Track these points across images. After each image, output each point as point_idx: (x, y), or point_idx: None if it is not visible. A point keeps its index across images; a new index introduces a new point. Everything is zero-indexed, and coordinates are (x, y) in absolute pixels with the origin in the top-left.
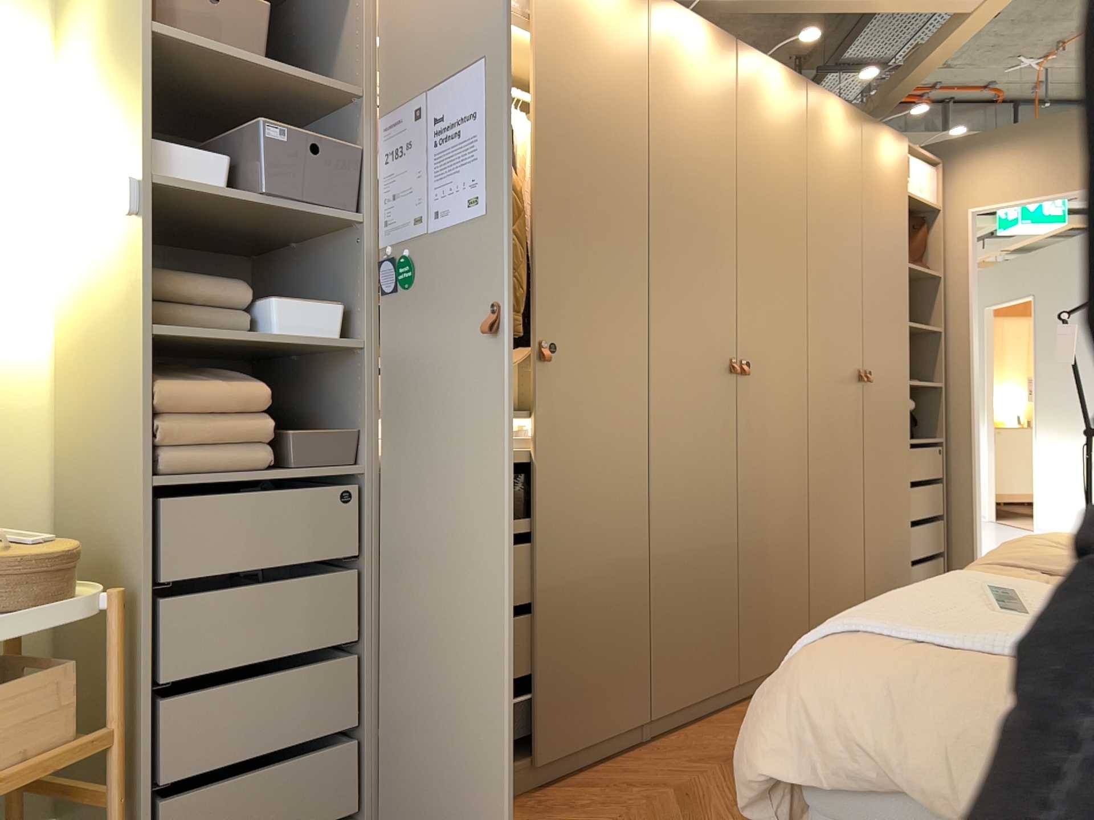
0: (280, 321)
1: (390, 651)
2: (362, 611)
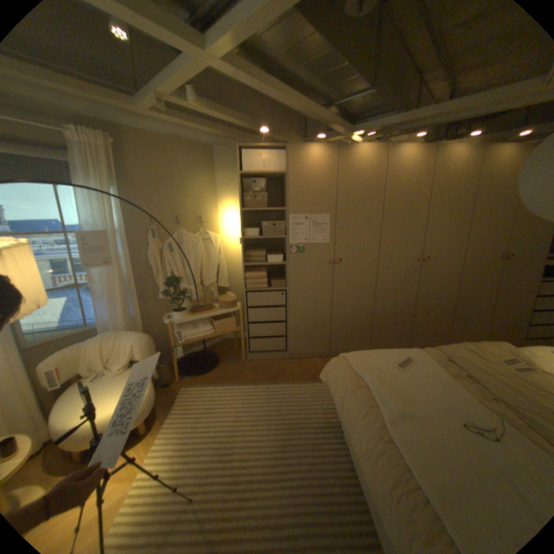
0: (271, 259)
1: (294, 323)
2: (288, 315)
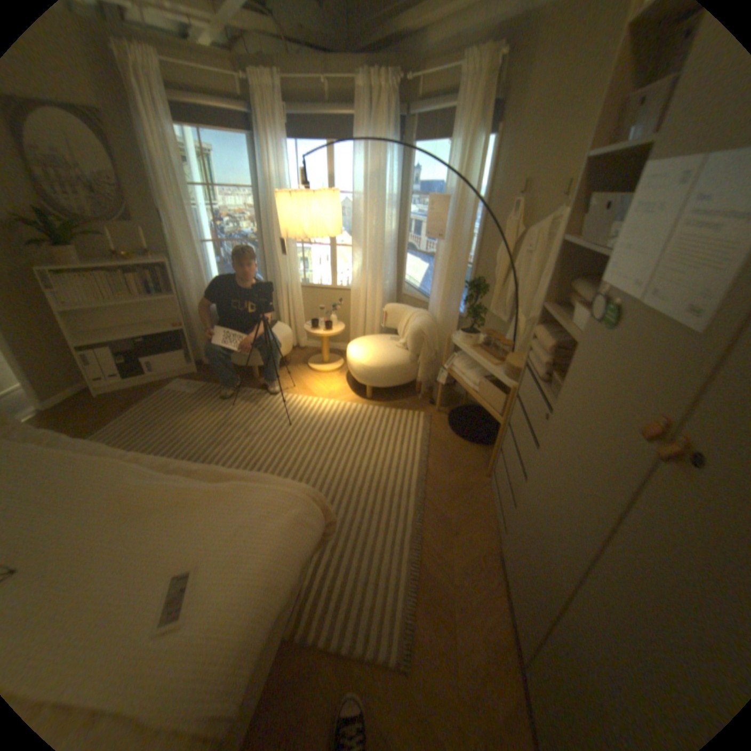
0: (577, 317)
1: (526, 503)
2: (531, 475)
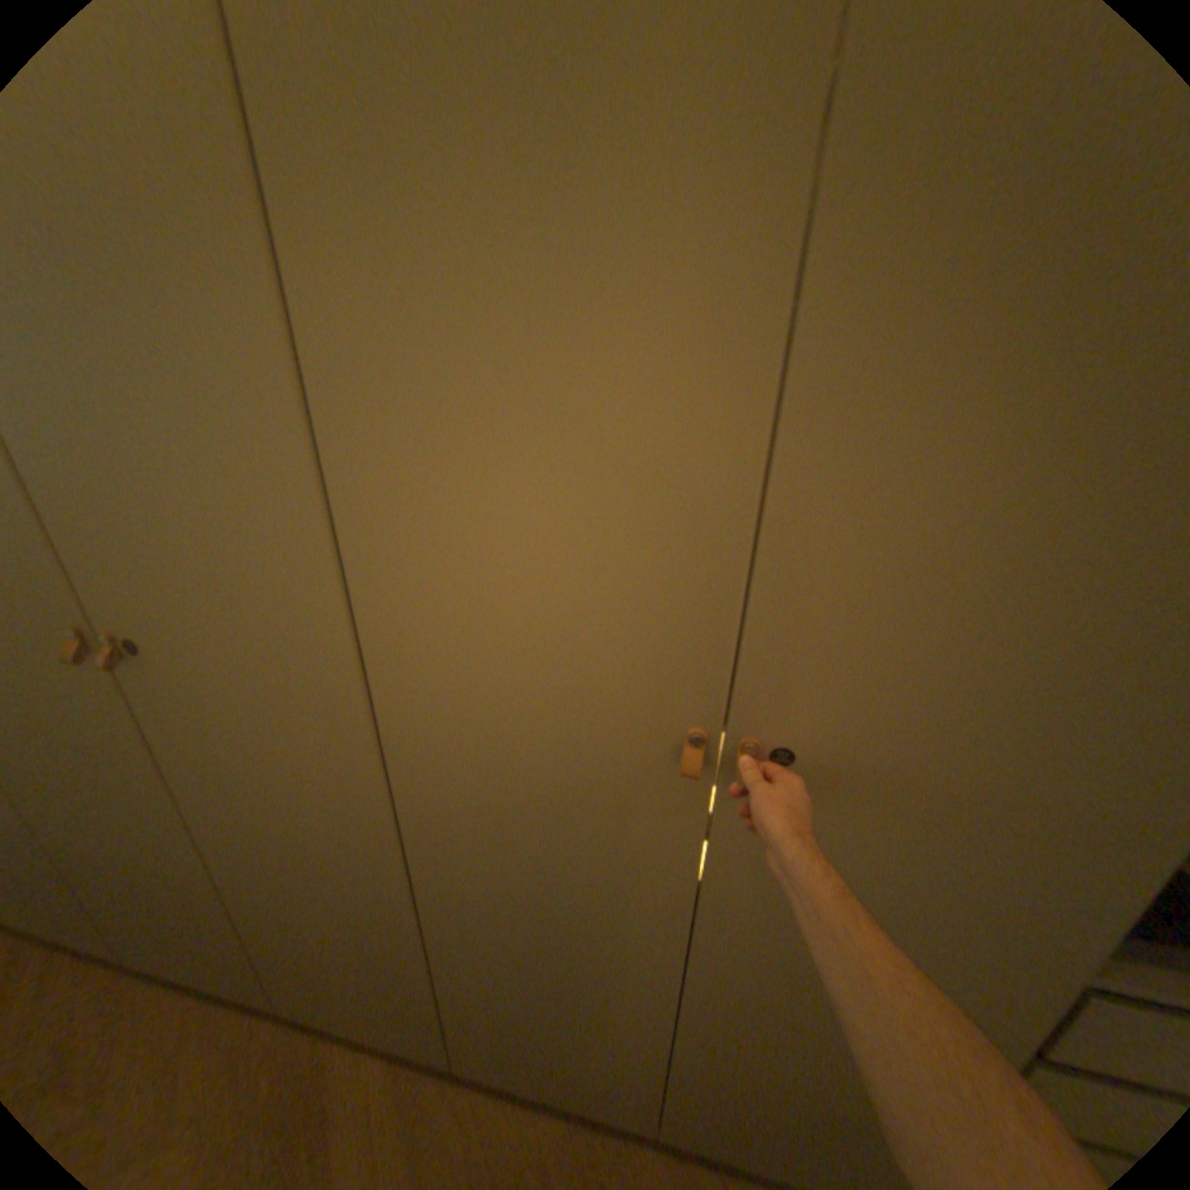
0: None
1: None
2: None
